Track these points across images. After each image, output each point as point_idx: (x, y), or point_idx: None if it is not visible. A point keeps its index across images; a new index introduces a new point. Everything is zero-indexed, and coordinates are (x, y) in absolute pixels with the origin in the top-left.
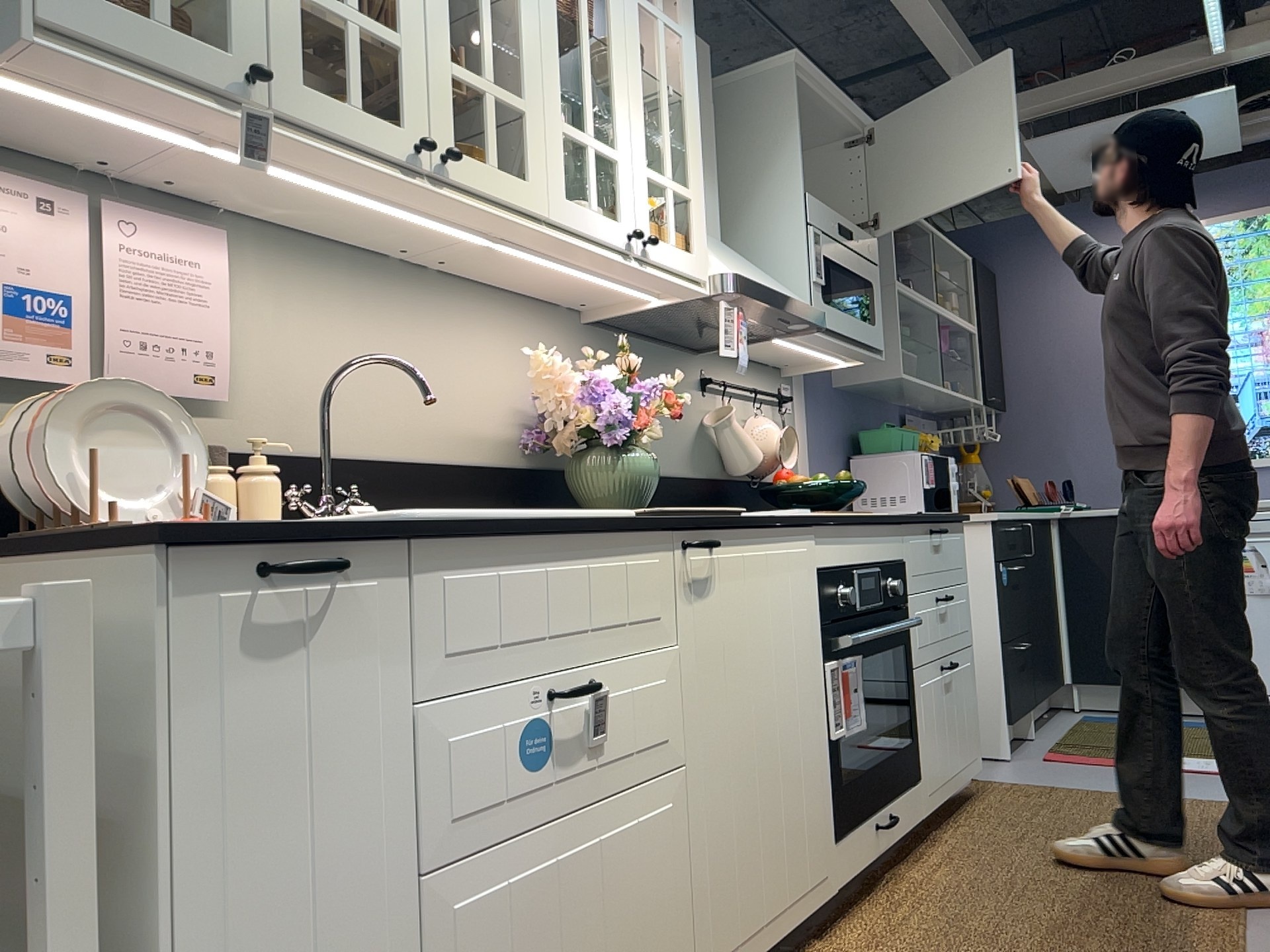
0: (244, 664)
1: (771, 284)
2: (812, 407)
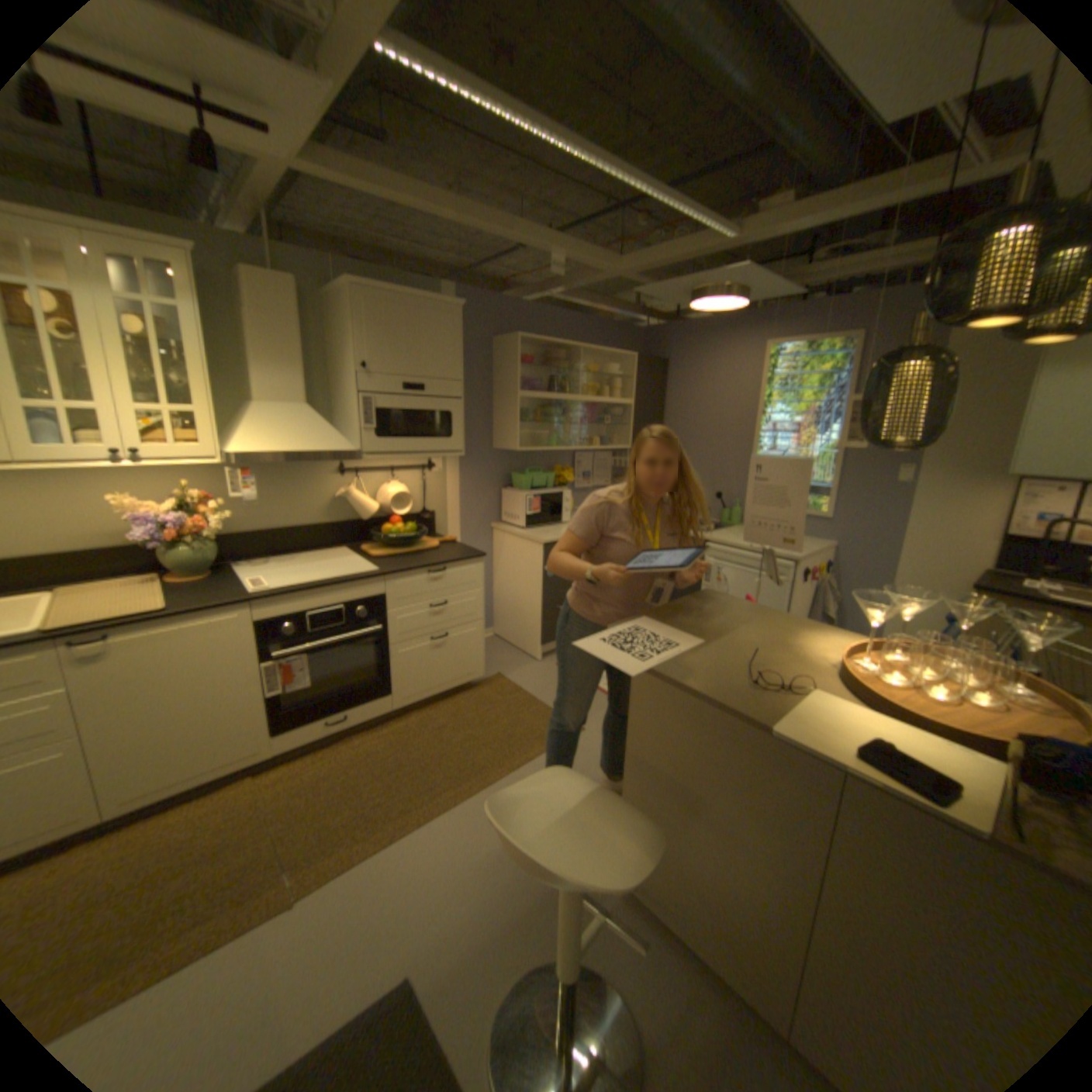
0: None
1: (302, 442)
2: (464, 465)
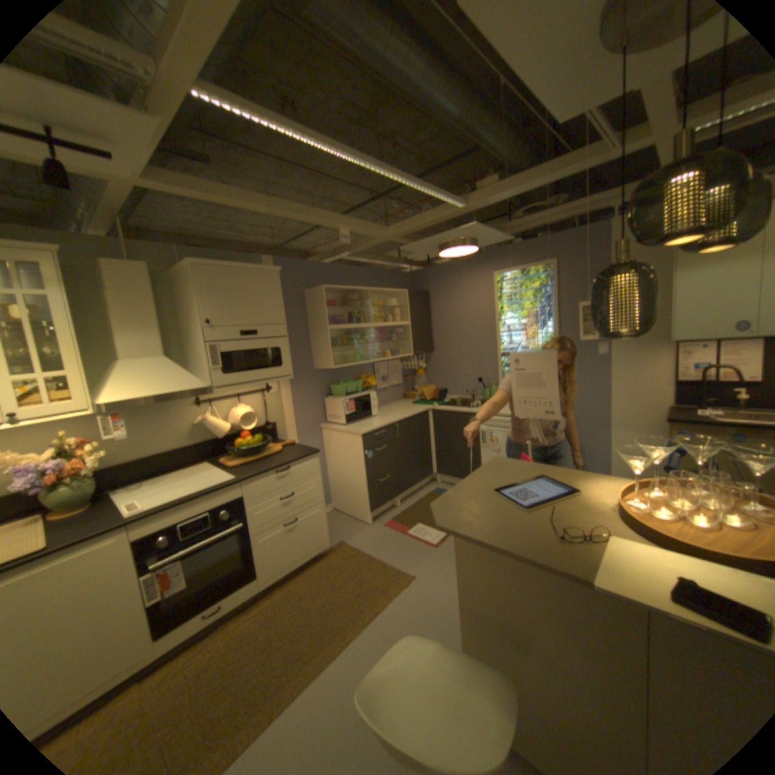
0: None
1: (161, 386)
2: (293, 384)
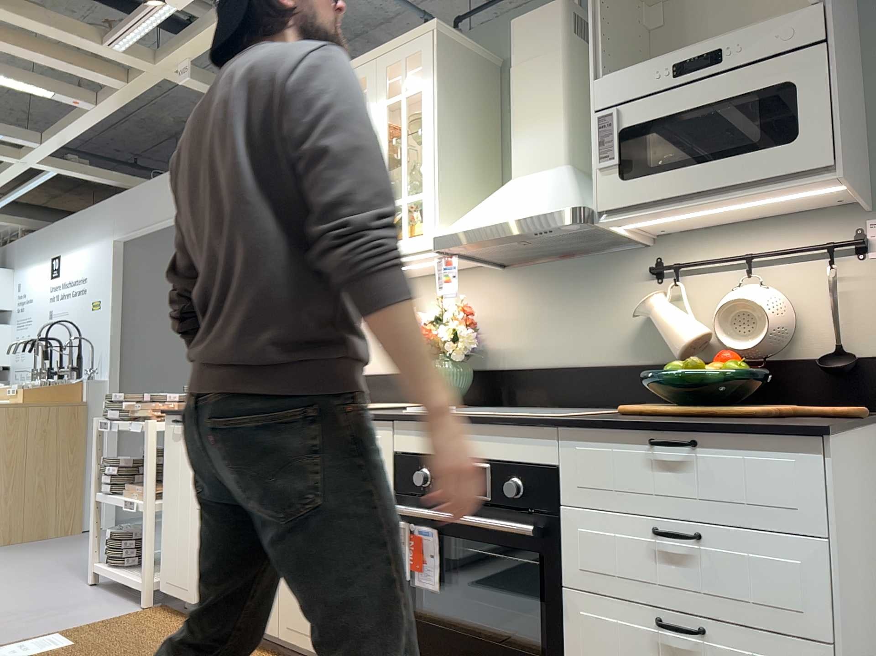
0: (173, 441)
1: (511, 211)
2: None
